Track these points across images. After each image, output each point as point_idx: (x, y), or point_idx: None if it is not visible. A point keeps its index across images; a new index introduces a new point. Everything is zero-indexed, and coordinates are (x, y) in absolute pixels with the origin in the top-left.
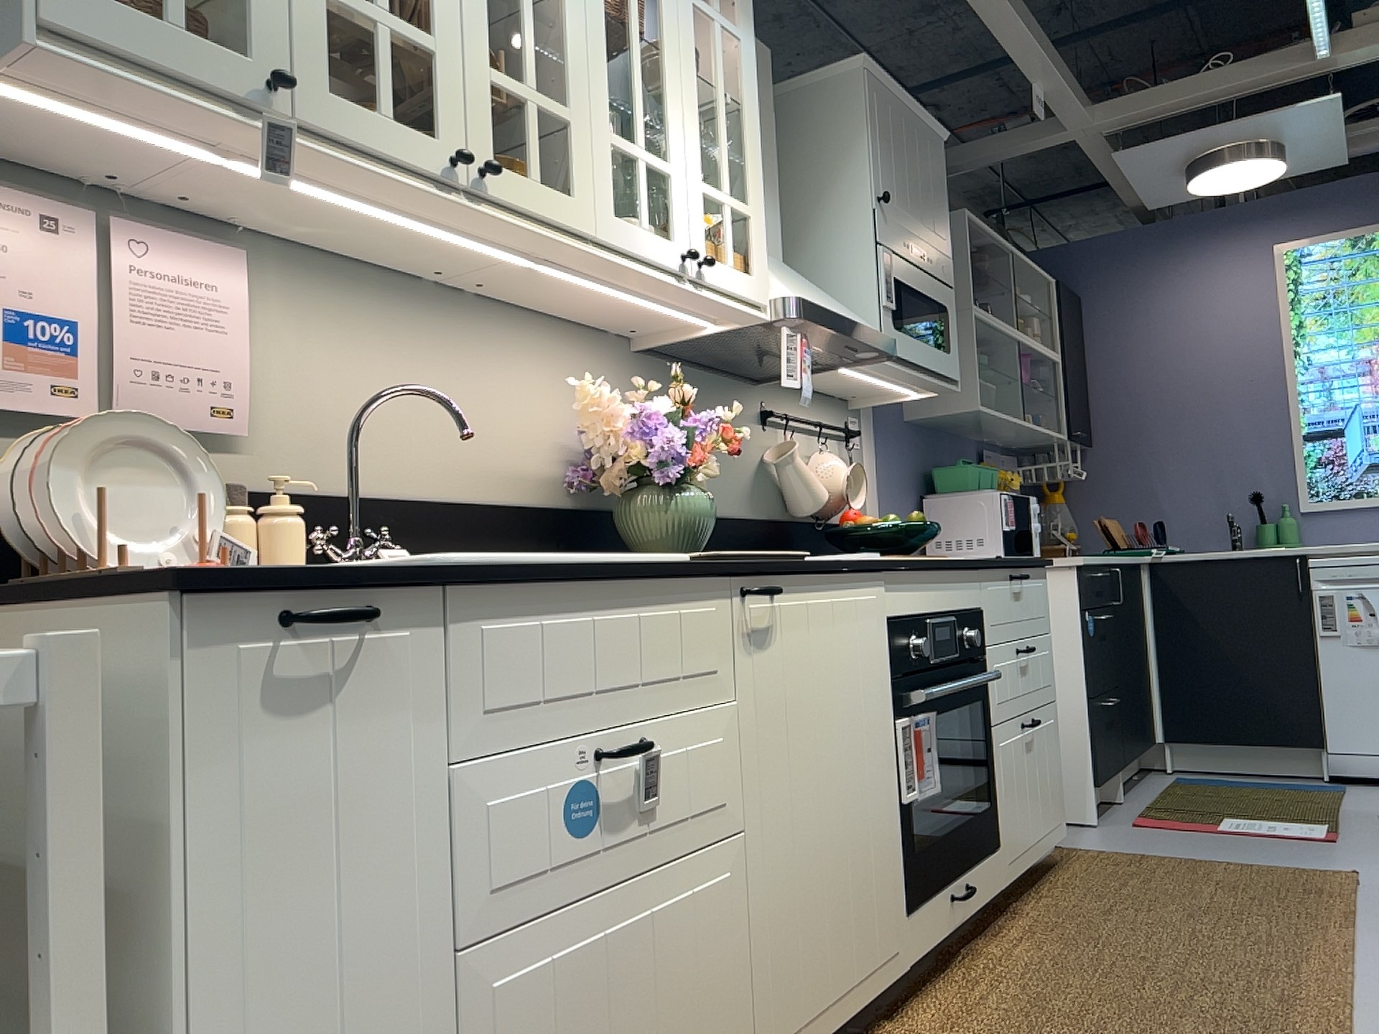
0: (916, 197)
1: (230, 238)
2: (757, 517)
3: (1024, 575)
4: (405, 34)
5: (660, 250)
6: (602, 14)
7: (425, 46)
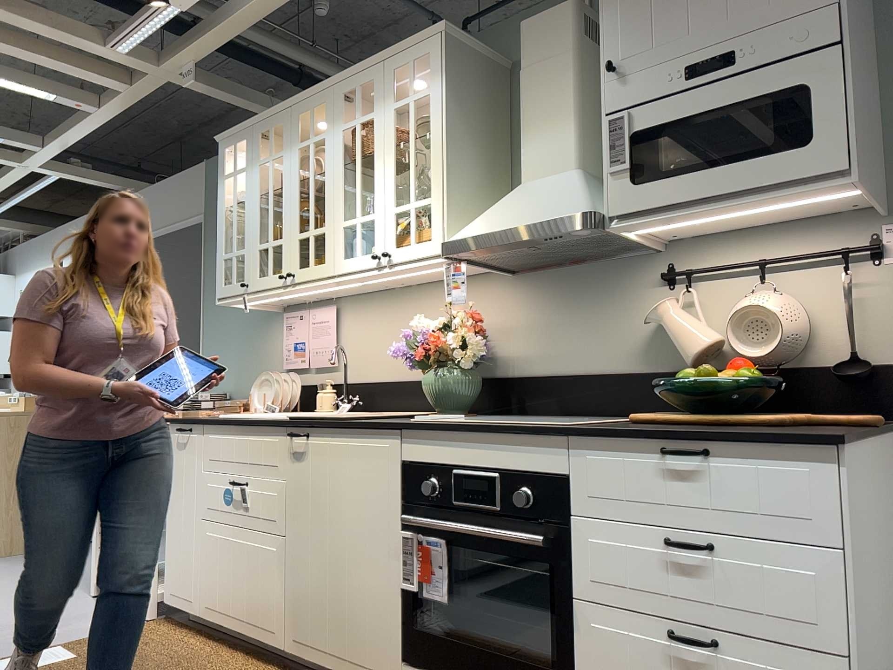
0: (705, 1)
1: (336, 301)
2: (645, 370)
3: (711, 449)
4: (274, 244)
5: (364, 261)
6: (340, 170)
7: (279, 243)
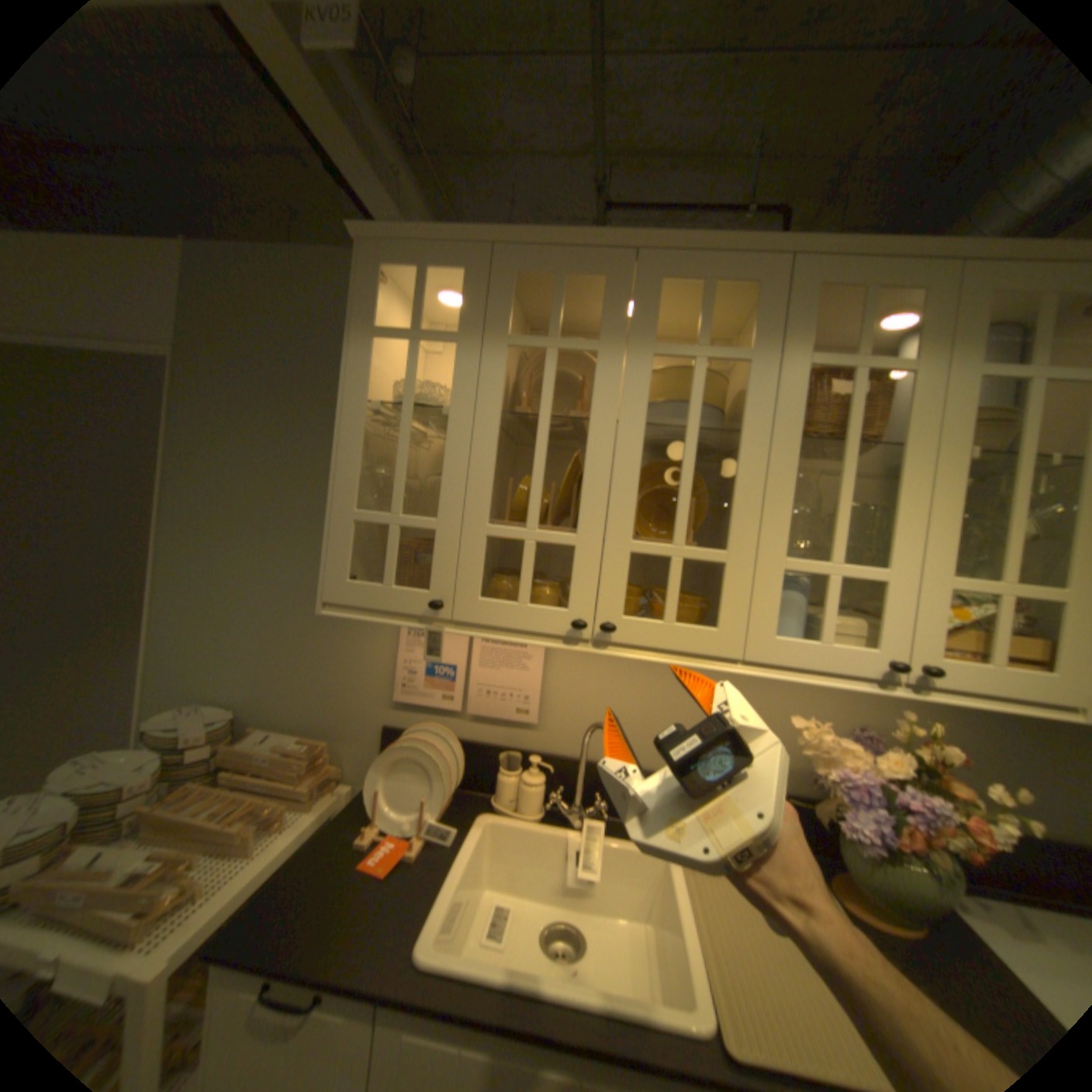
0: None
1: None
2: None
3: None
4: (549, 539)
5: (849, 661)
6: (794, 445)
7: (566, 542)
